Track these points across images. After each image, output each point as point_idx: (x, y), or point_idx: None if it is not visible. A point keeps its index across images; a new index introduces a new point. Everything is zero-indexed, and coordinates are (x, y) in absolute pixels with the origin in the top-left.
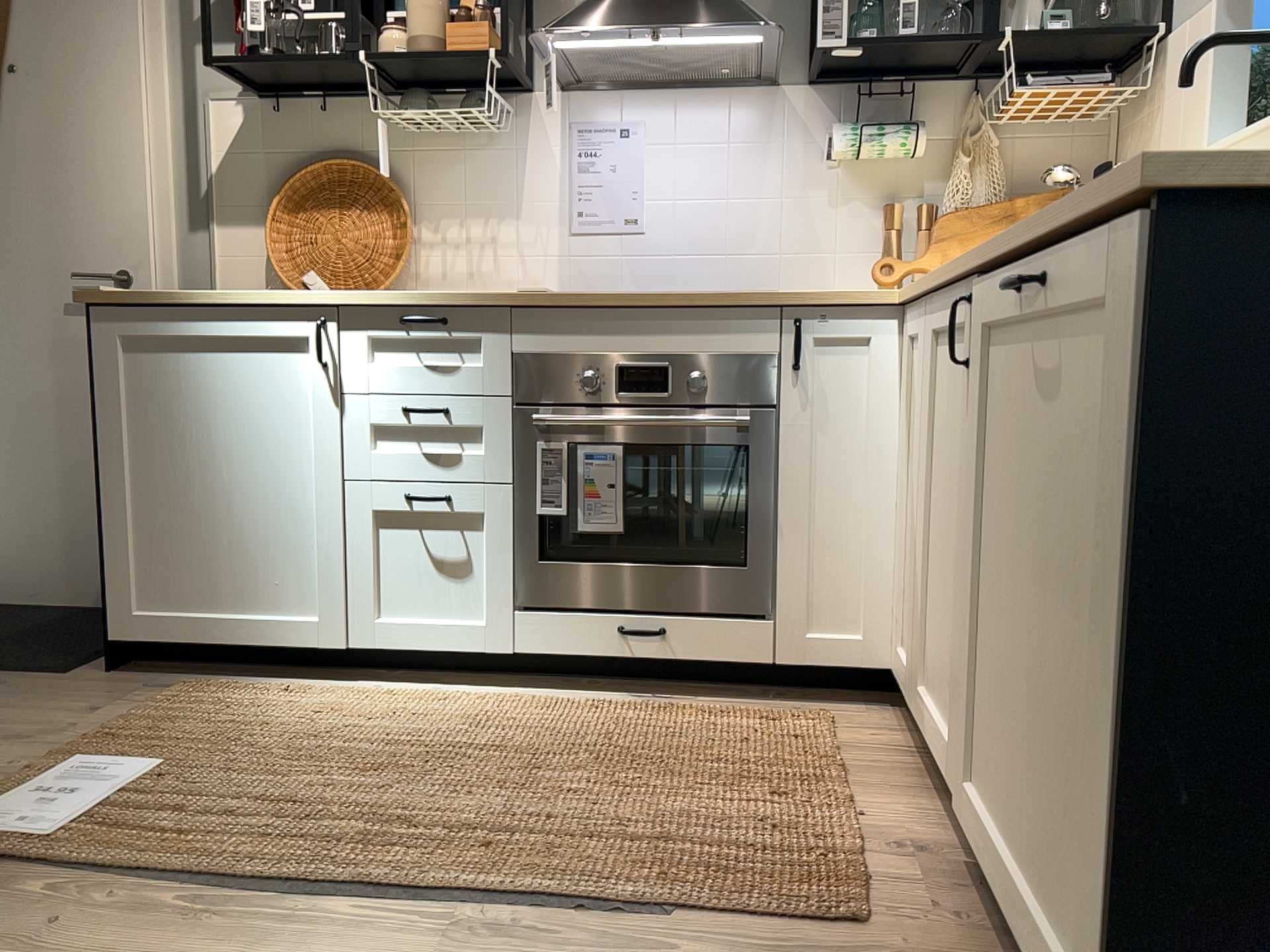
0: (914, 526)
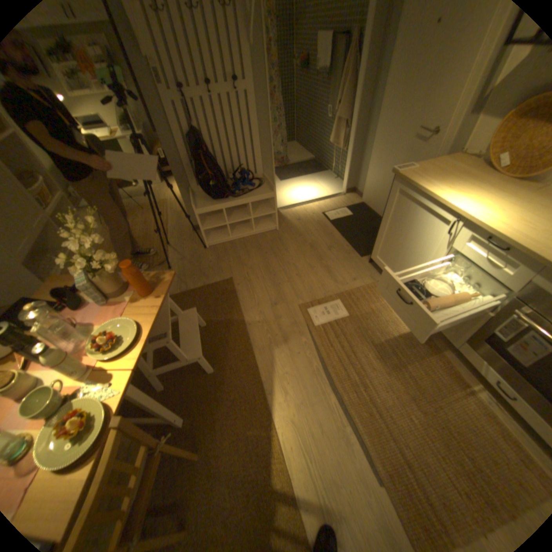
0: None
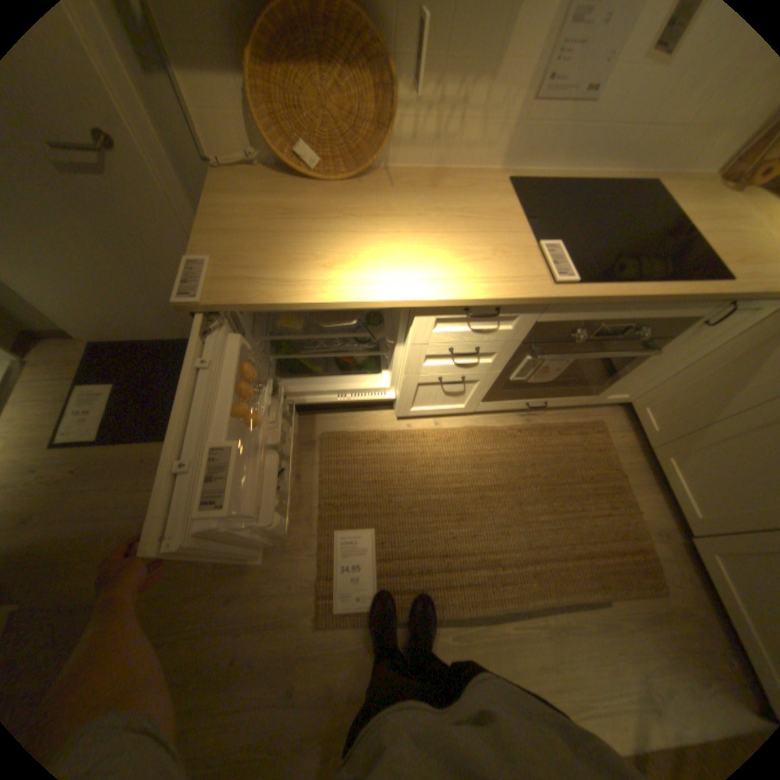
0: (699, 391)
